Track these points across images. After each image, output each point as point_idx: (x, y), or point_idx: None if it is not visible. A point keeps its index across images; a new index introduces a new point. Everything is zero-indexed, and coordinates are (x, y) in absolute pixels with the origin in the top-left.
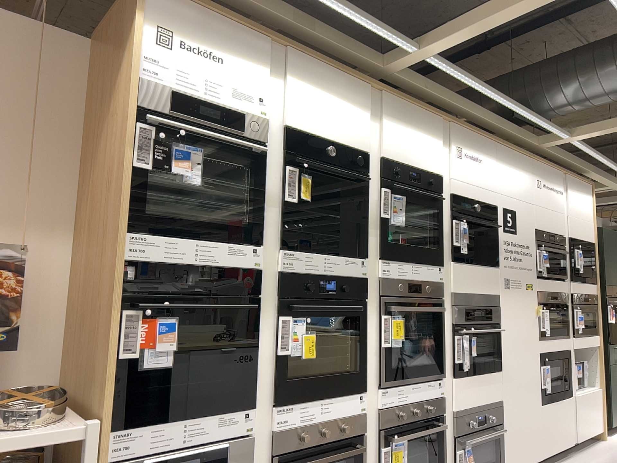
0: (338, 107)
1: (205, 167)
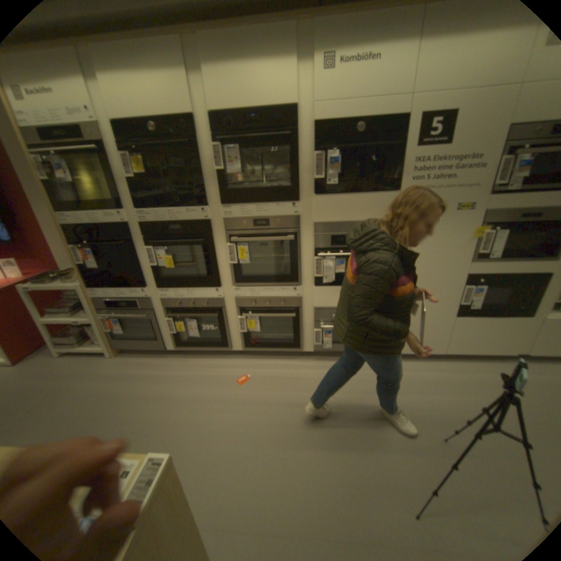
0: (149, 78)
1: (68, 170)
